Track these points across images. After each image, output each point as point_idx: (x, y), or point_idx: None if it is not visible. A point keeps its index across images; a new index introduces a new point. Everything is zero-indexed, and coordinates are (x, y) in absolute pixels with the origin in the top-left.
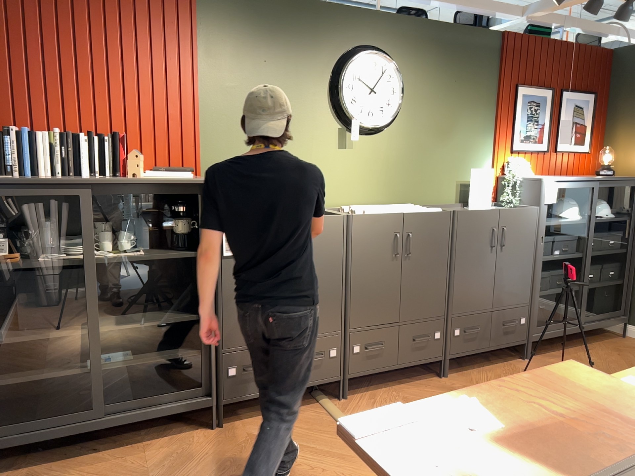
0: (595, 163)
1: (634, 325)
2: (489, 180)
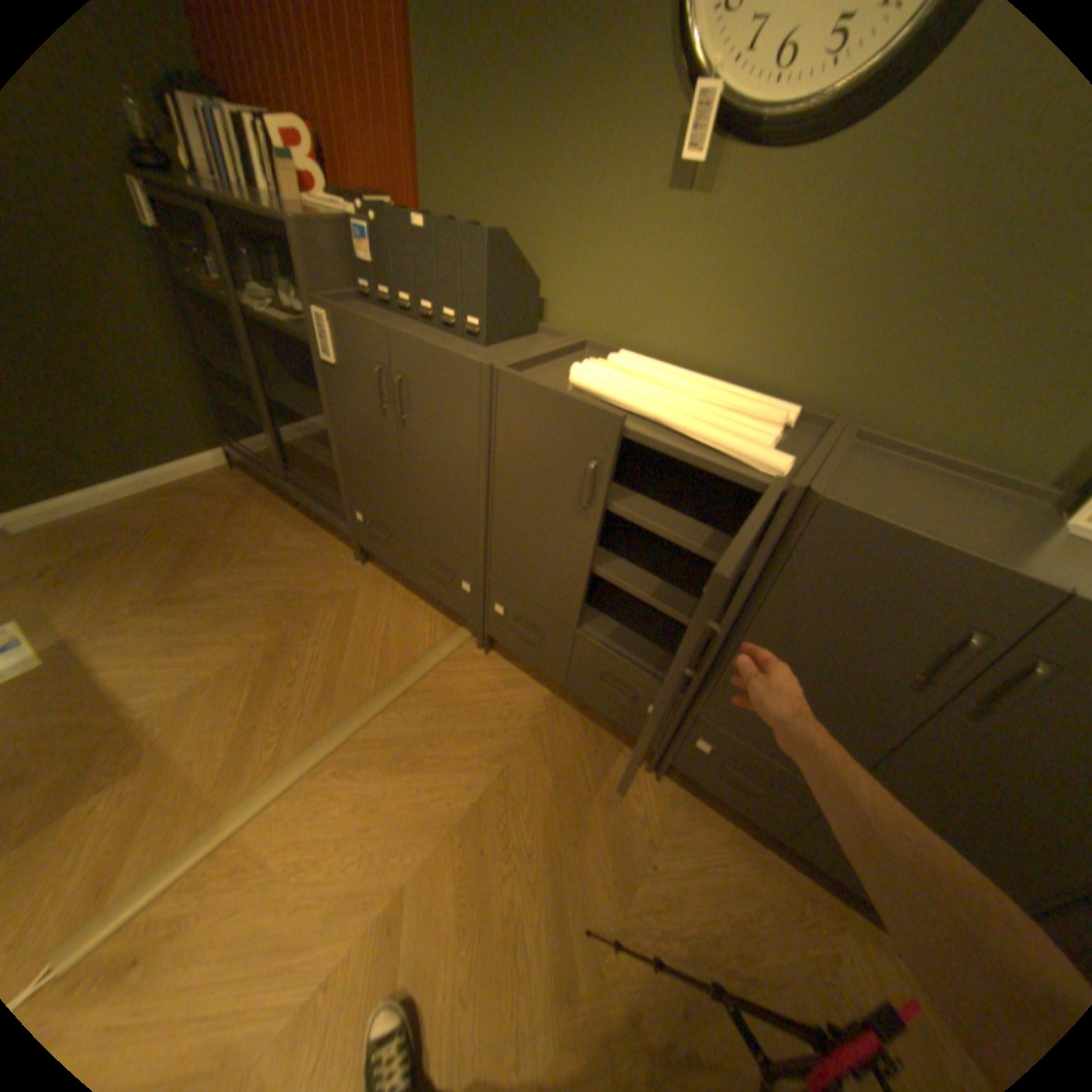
0: None
1: None
2: None
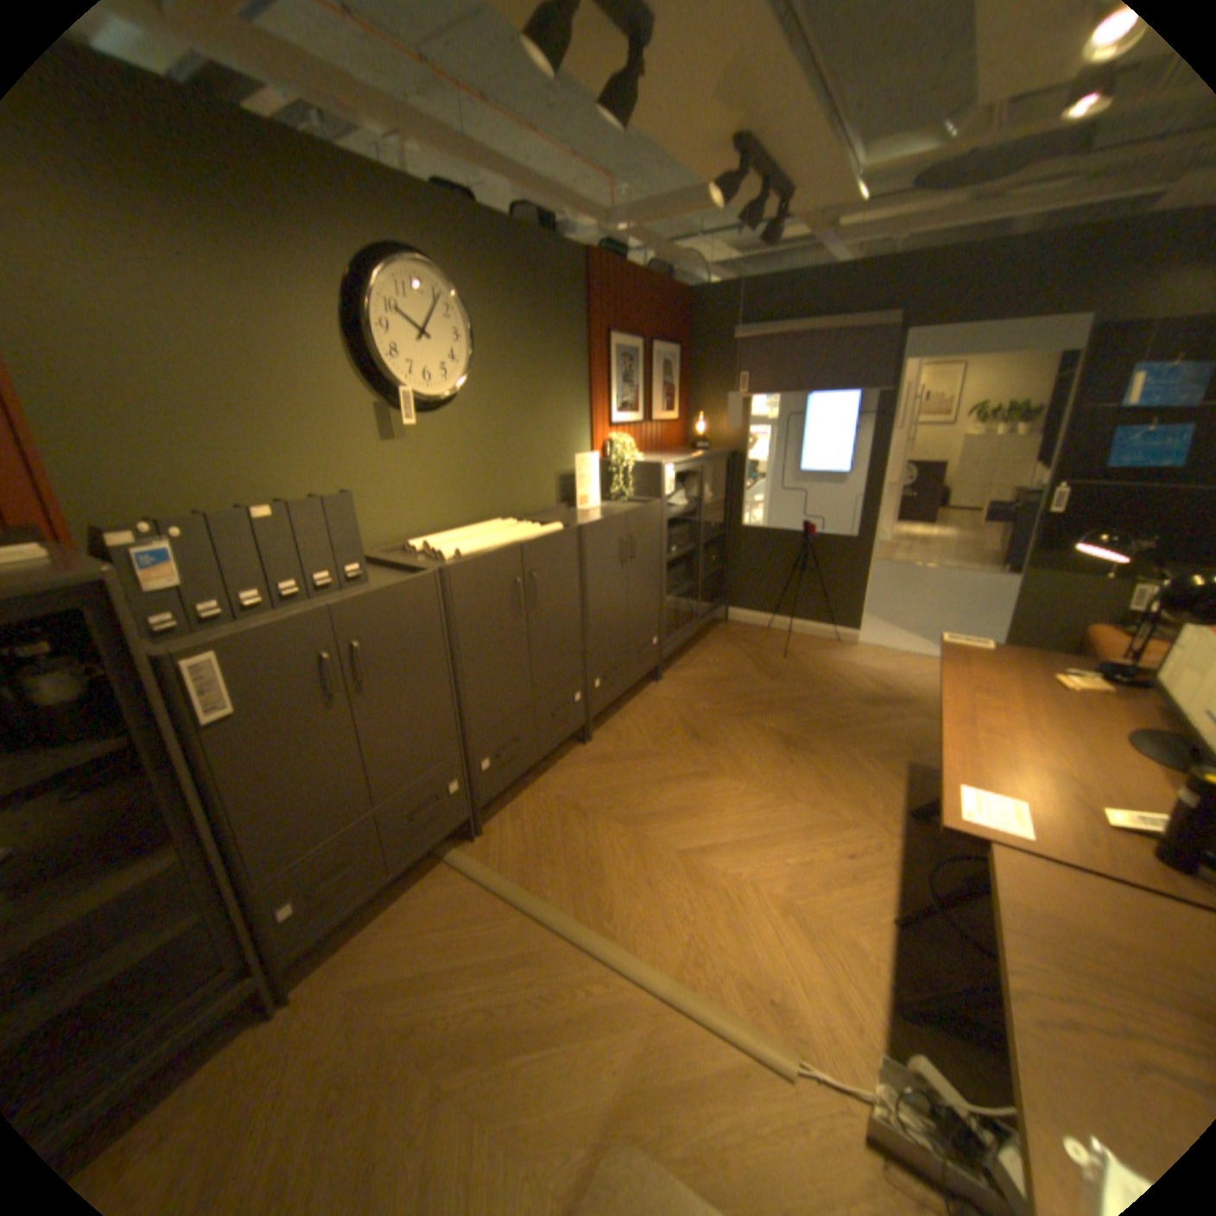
0: (683, 432)
1: (733, 609)
2: (594, 470)
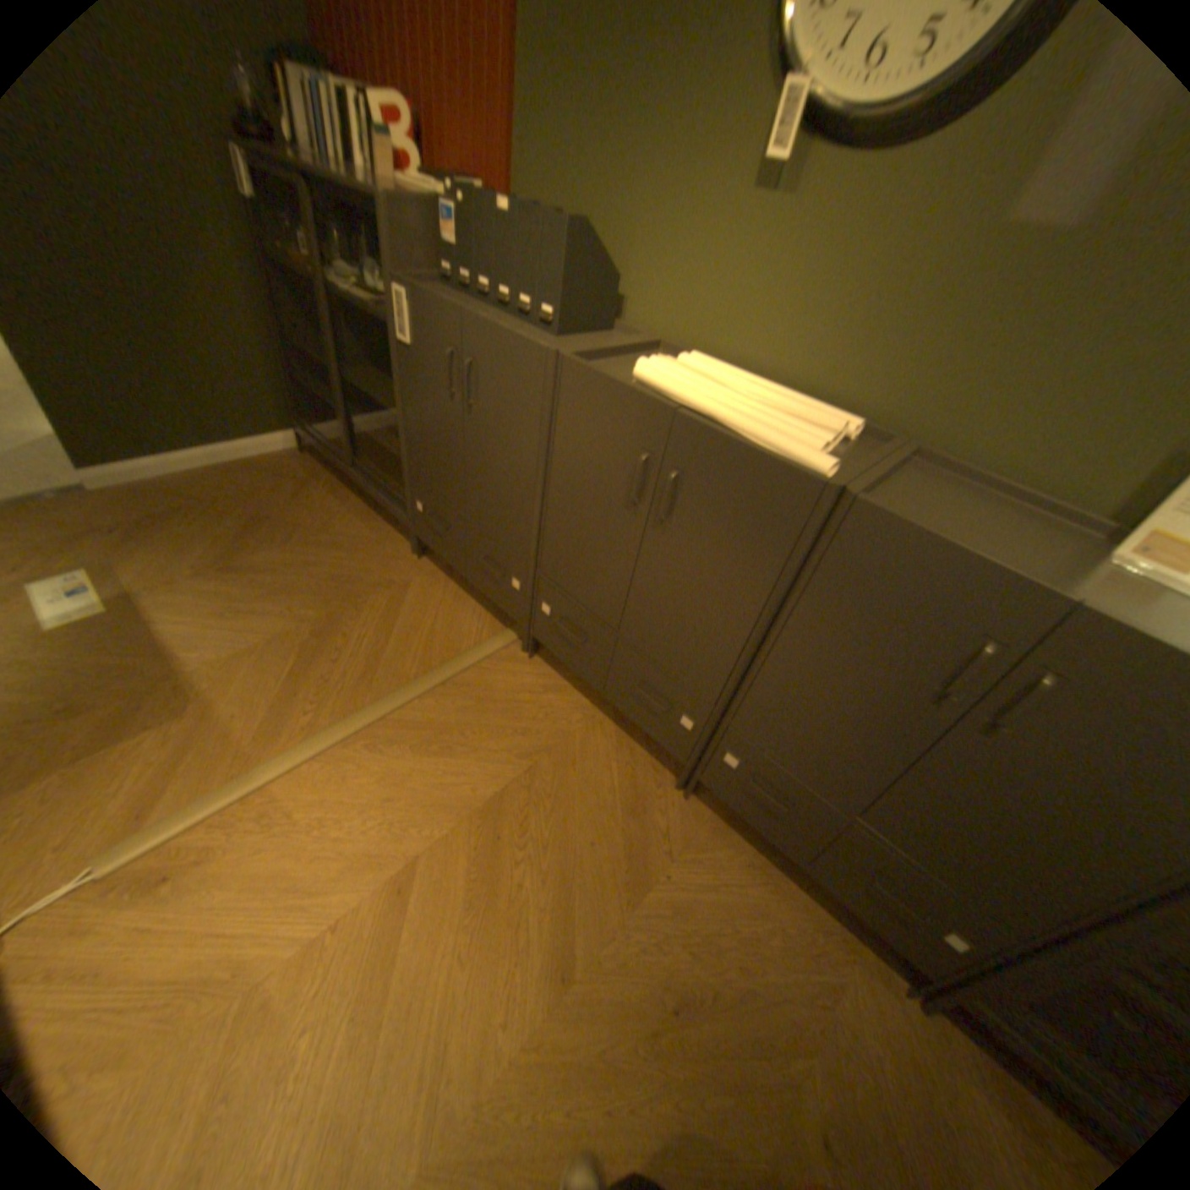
0: None
1: None
2: None
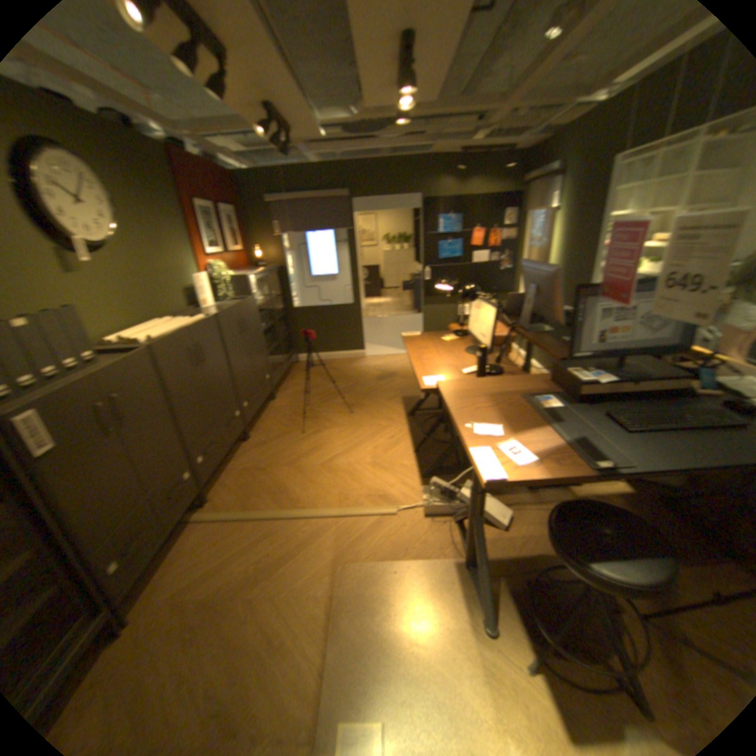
0: (245, 257)
1: (299, 354)
2: (204, 283)
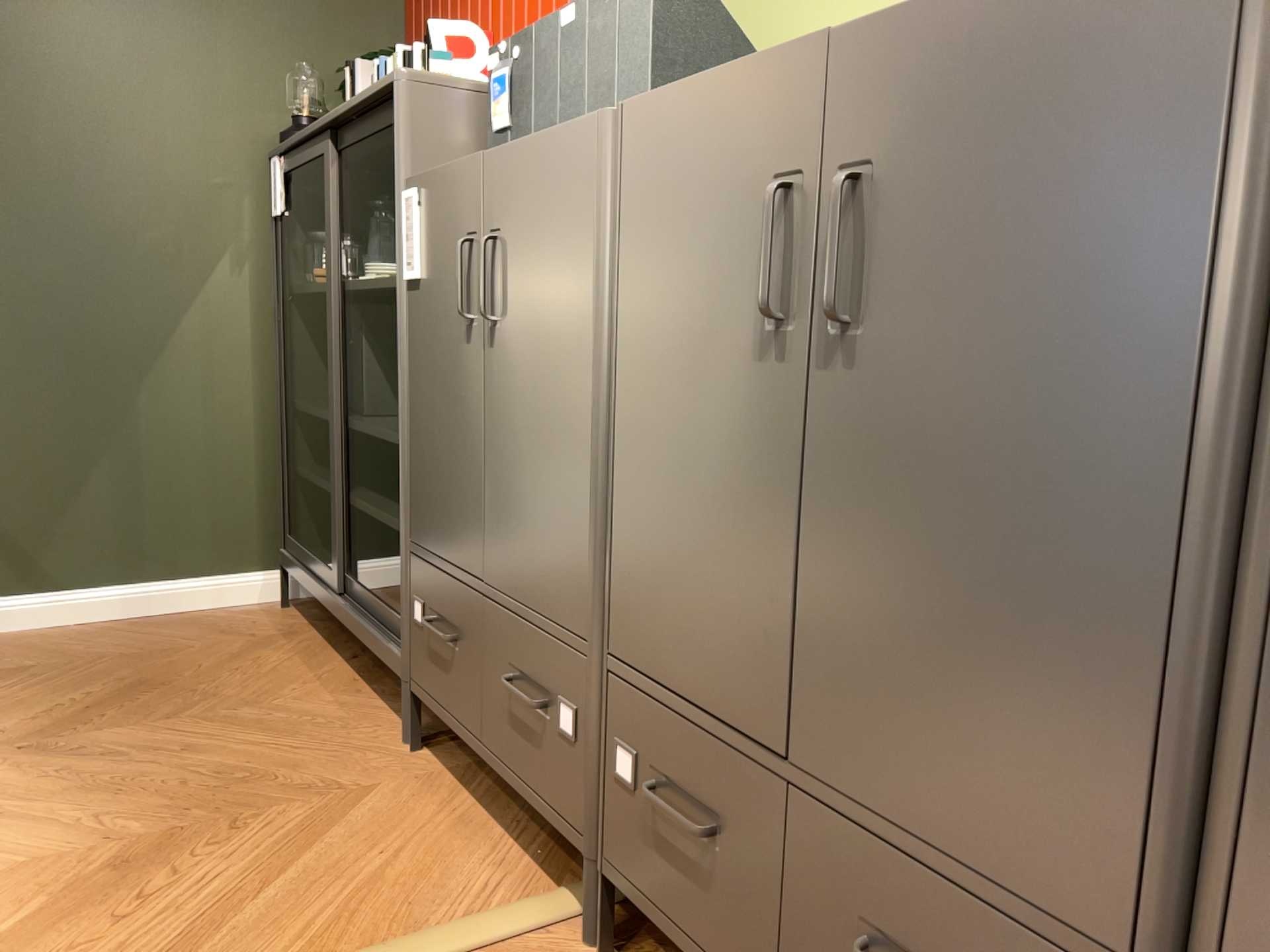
0: None
1: None
2: None
